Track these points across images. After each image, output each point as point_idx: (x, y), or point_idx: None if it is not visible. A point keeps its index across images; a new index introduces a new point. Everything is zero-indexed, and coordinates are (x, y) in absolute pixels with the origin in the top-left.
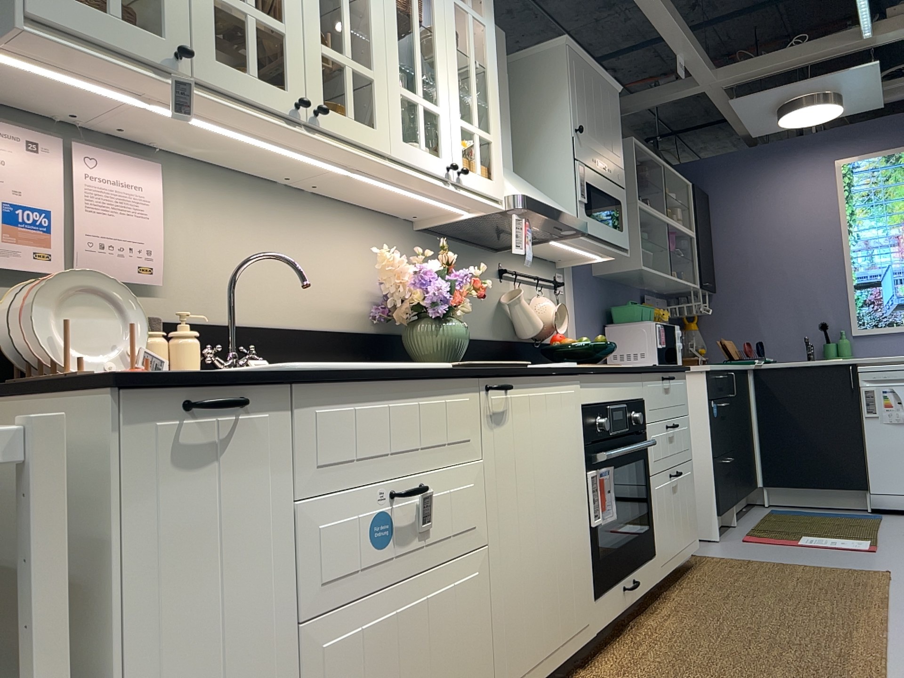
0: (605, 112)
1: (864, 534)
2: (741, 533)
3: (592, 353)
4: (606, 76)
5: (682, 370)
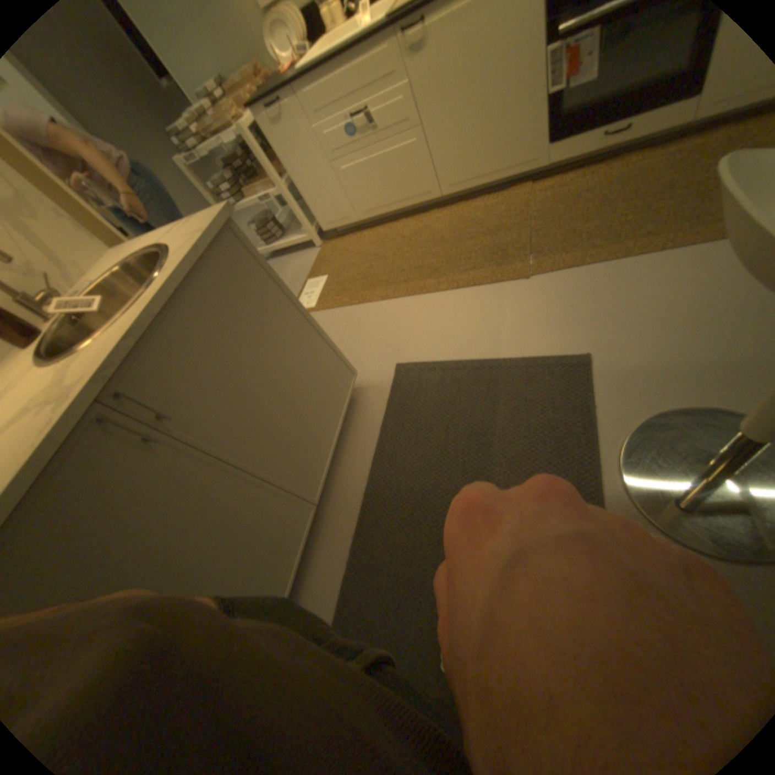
0: None
1: None
2: None
3: None
4: None
5: None
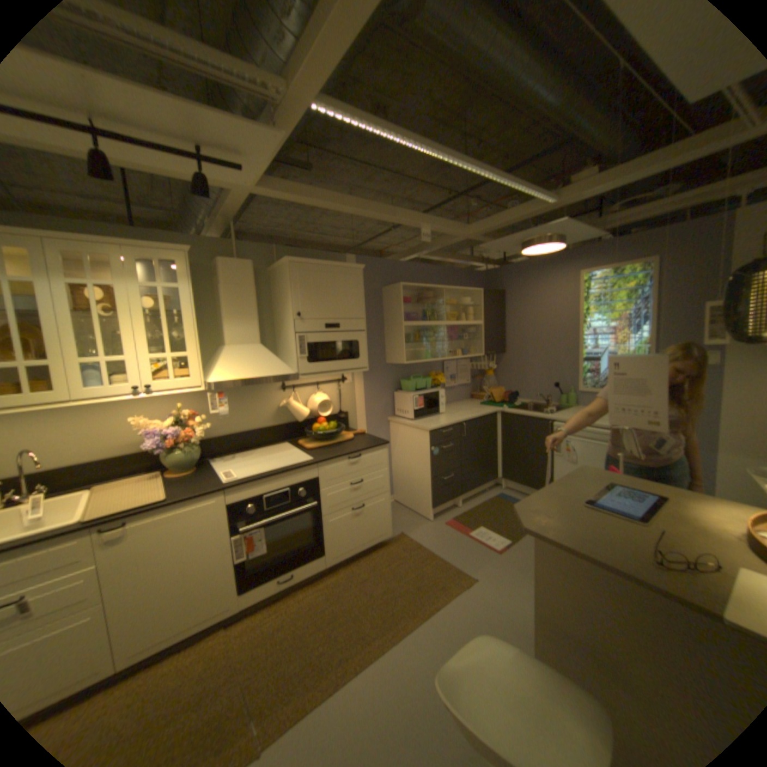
0: (339, 289)
1: (516, 535)
2: (454, 516)
3: (325, 434)
4: (342, 264)
5: (373, 448)
